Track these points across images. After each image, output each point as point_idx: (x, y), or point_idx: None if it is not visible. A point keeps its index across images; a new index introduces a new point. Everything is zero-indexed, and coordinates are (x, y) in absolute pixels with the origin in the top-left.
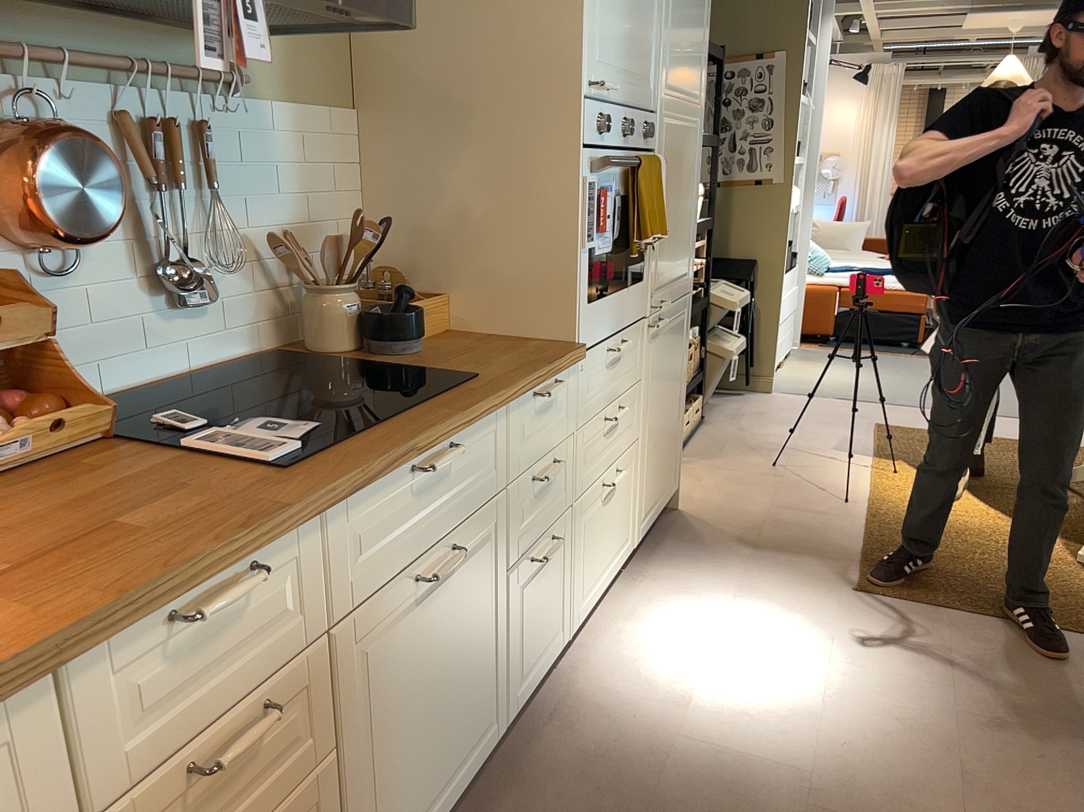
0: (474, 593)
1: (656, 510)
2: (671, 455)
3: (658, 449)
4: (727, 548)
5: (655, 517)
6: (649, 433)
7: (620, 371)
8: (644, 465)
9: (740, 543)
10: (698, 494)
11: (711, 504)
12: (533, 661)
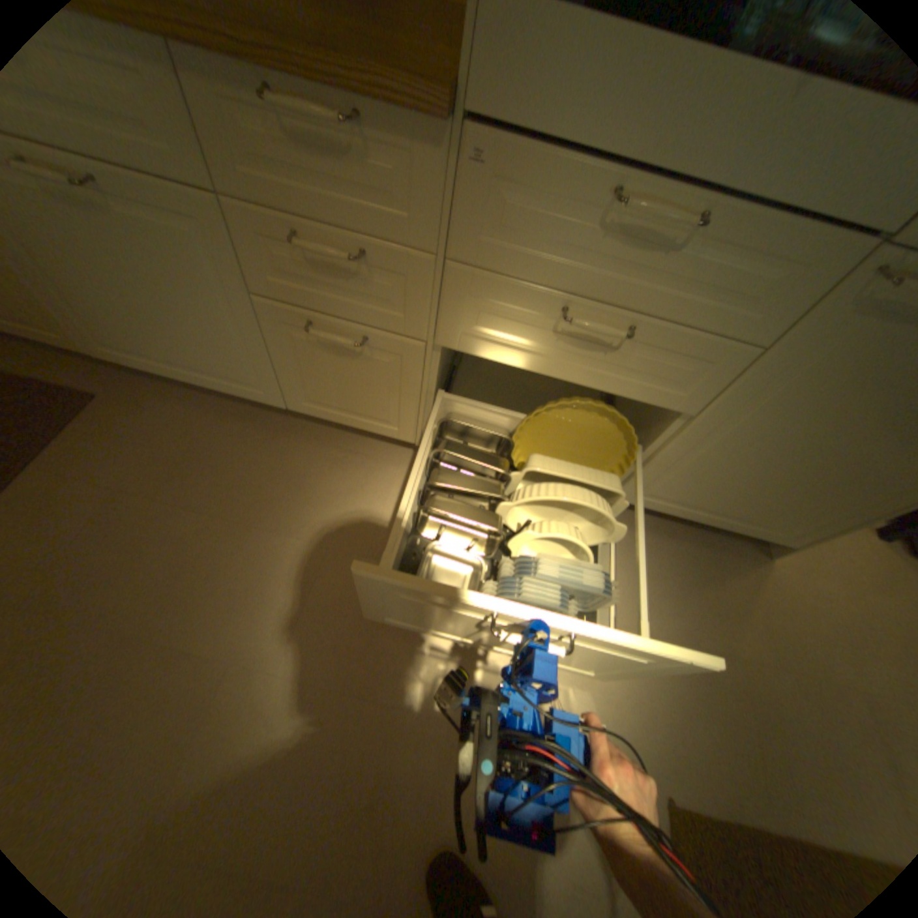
0: (171, 262)
1: (702, 517)
2: (806, 512)
3: (757, 474)
4: (704, 621)
5: (696, 521)
6: (740, 438)
7: (665, 271)
8: (690, 455)
9: (725, 640)
10: (833, 589)
11: (814, 605)
12: (333, 406)
